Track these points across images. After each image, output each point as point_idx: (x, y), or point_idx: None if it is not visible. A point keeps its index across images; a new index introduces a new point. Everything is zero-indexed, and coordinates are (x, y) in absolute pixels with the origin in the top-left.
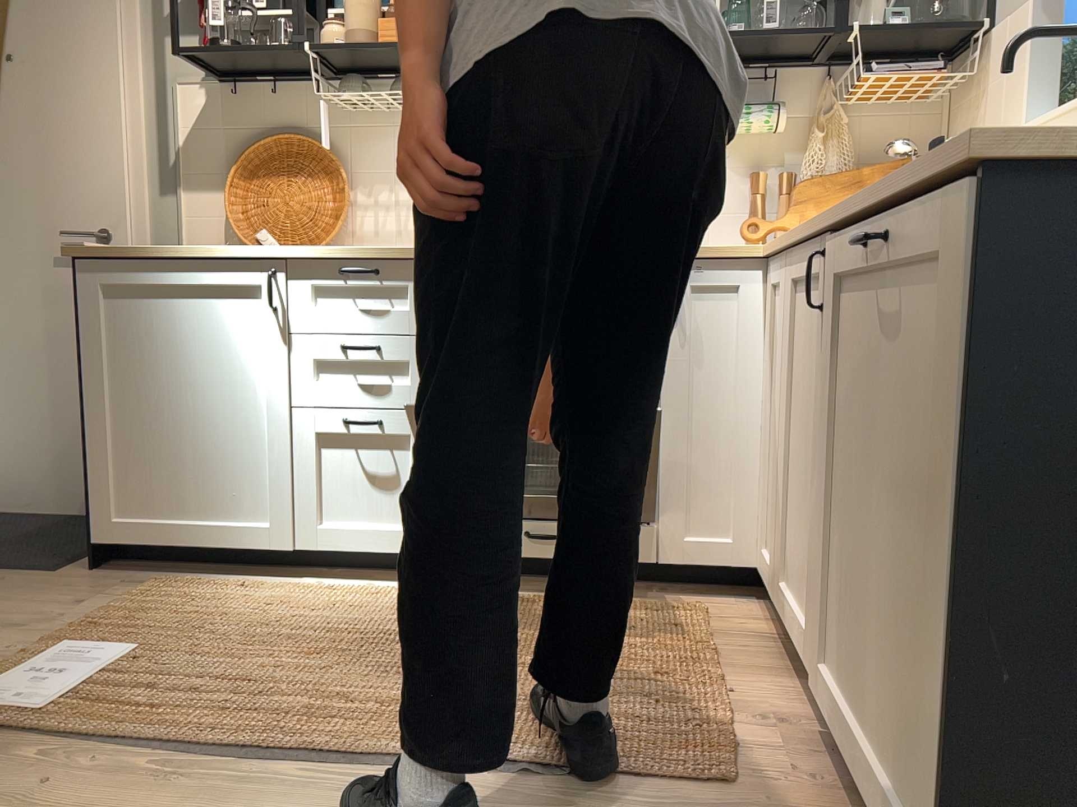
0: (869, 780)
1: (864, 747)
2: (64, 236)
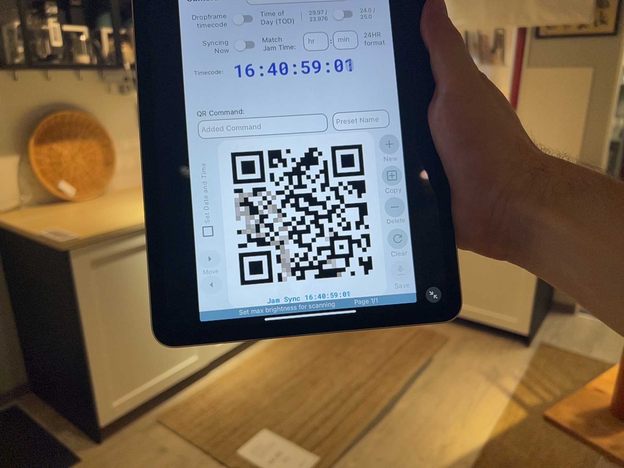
0: (478, 318)
1: (474, 312)
2: None
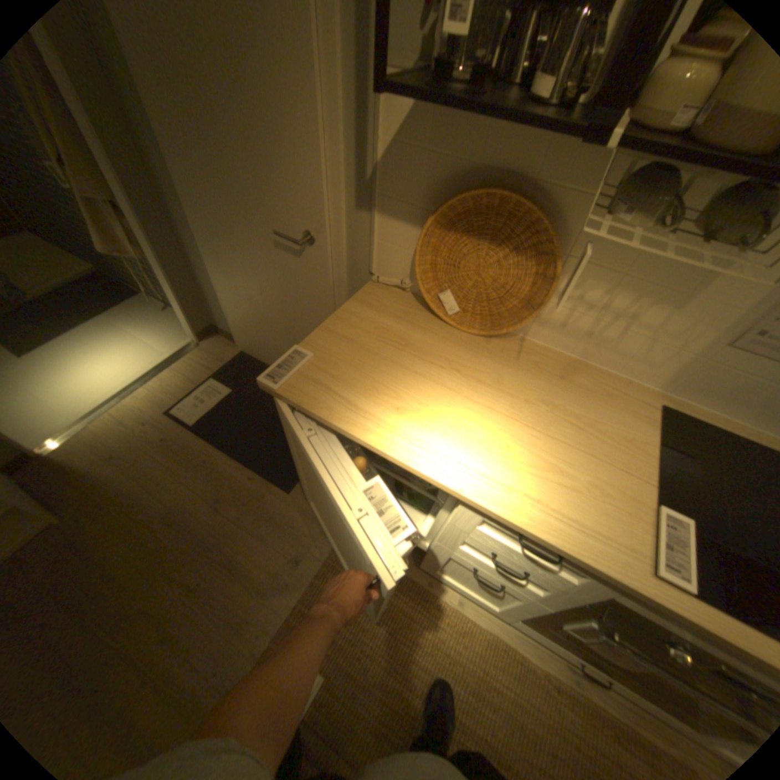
0: None
1: None
2: (277, 235)
